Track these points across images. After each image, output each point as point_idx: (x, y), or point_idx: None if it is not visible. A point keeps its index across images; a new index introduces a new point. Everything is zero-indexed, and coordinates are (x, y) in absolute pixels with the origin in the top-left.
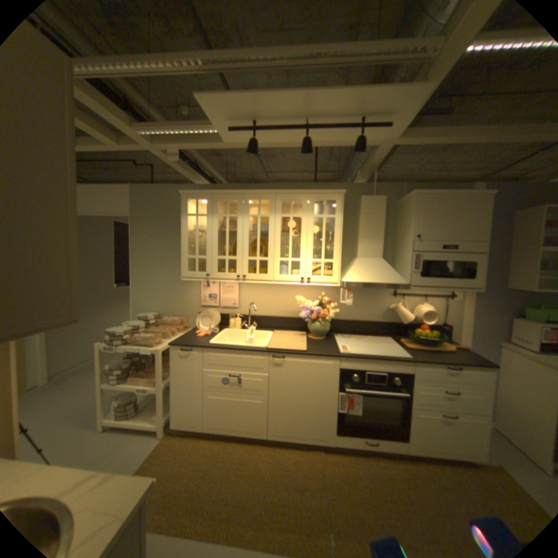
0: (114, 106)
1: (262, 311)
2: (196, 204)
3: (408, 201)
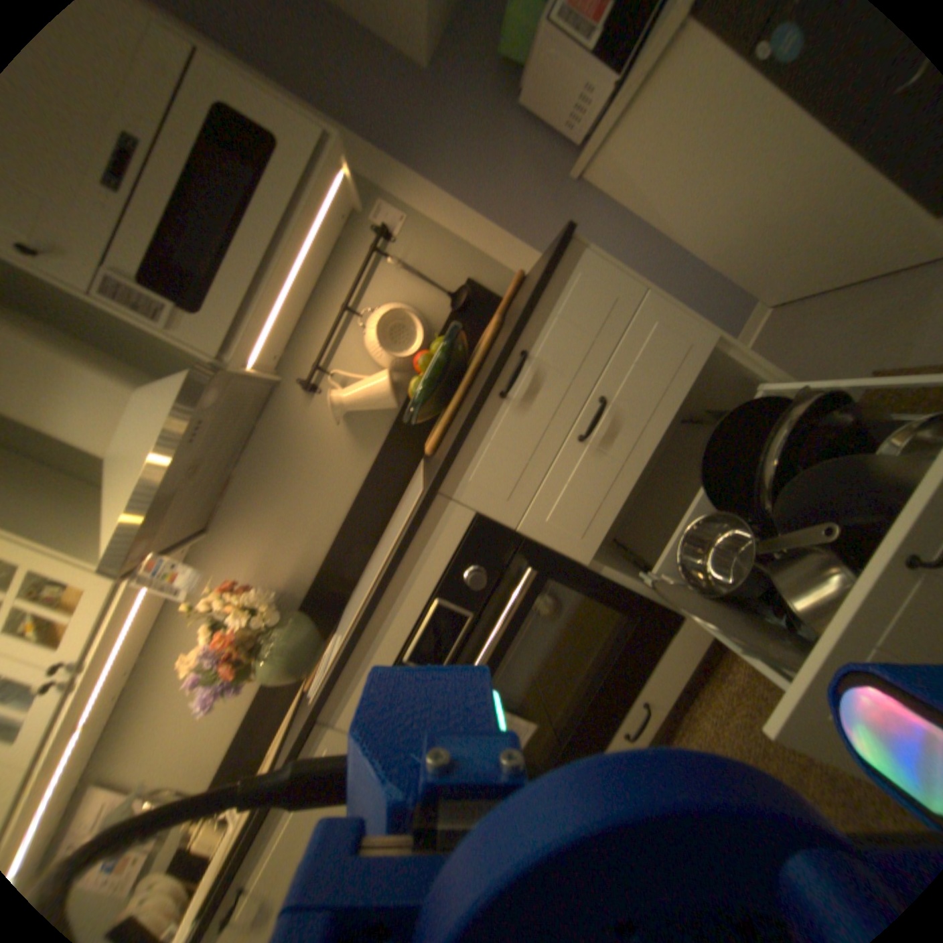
0: None
1: (210, 744)
2: None
3: None
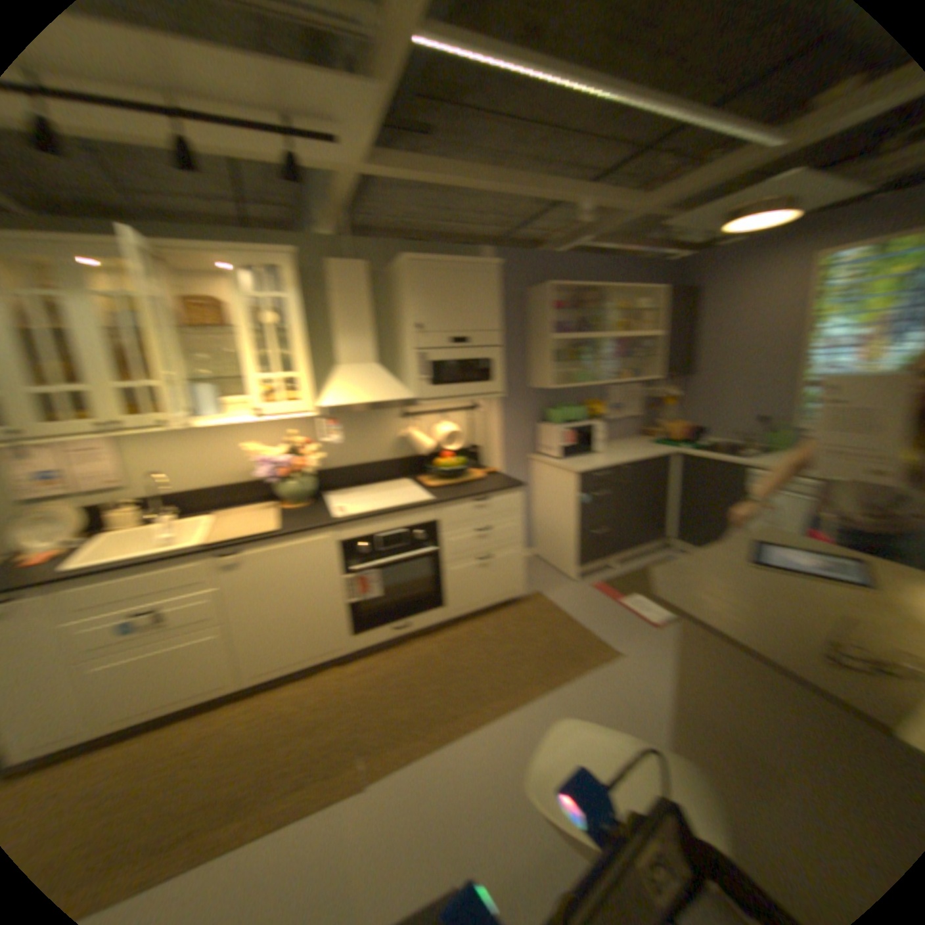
0: None
1: (172, 484)
2: None
3: (393, 271)
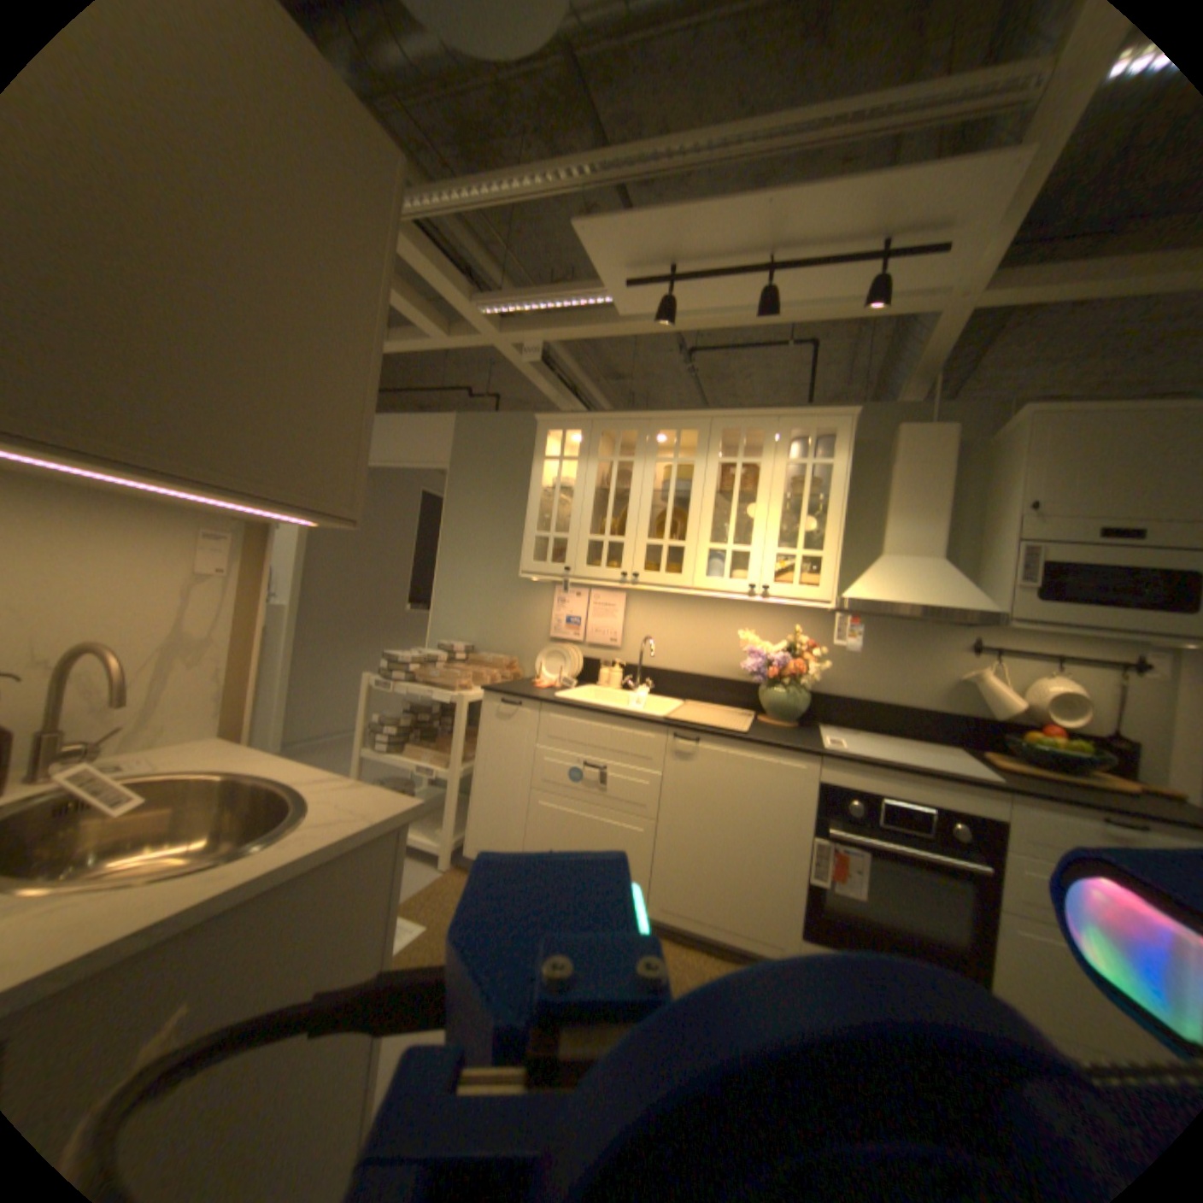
0: (450, 265)
1: (666, 659)
2: (562, 443)
3: (1013, 432)
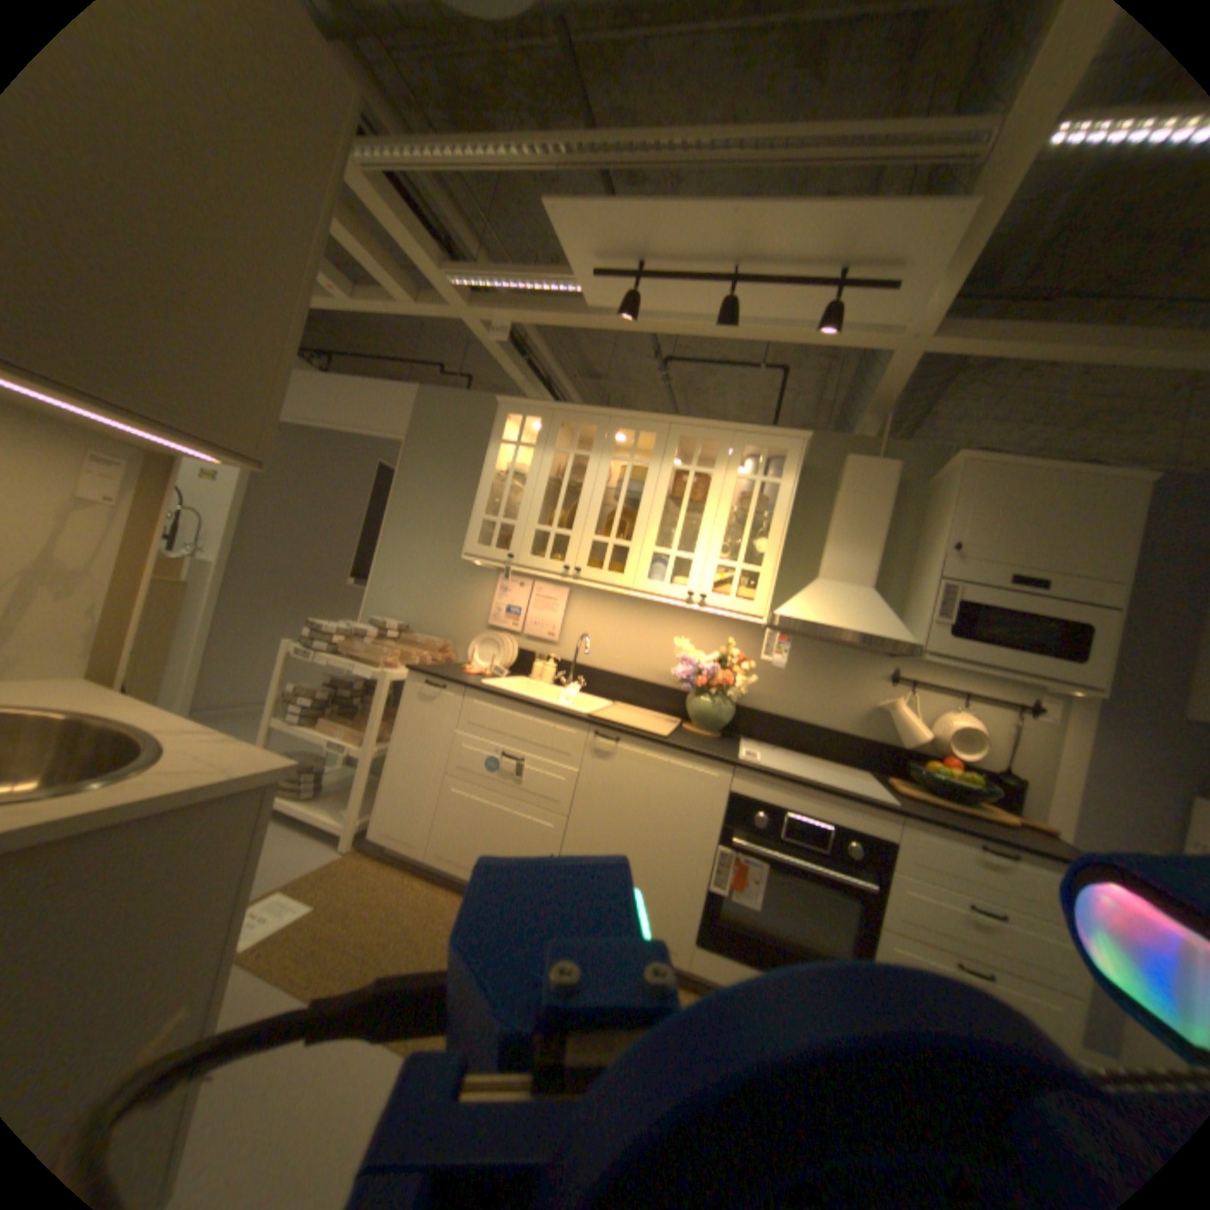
0: (421, 228)
1: (601, 659)
2: (522, 430)
3: (947, 476)
